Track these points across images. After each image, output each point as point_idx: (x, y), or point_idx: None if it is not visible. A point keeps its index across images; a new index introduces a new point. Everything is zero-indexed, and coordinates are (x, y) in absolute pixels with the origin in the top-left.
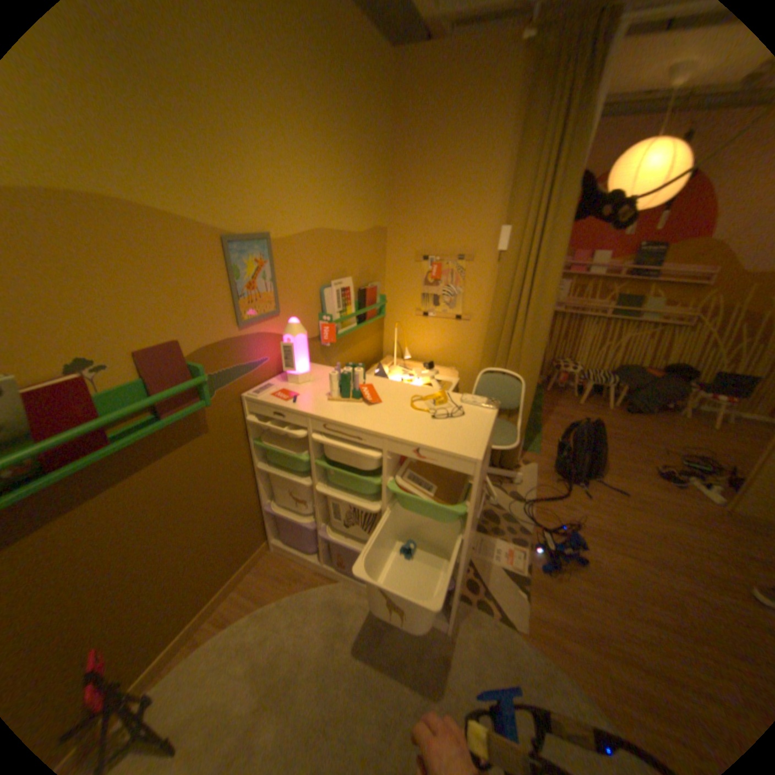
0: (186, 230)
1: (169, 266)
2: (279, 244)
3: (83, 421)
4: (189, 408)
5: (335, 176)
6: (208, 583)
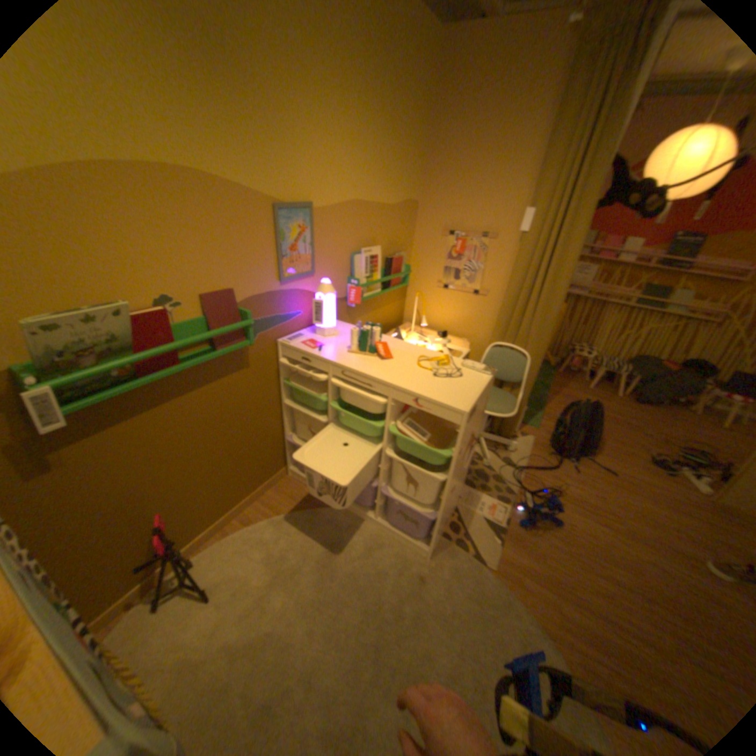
0: (246, 199)
1: (231, 228)
2: (319, 213)
3: (163, 344)
4: (235, 346)
5: (373, 153)
6: (238, 490)
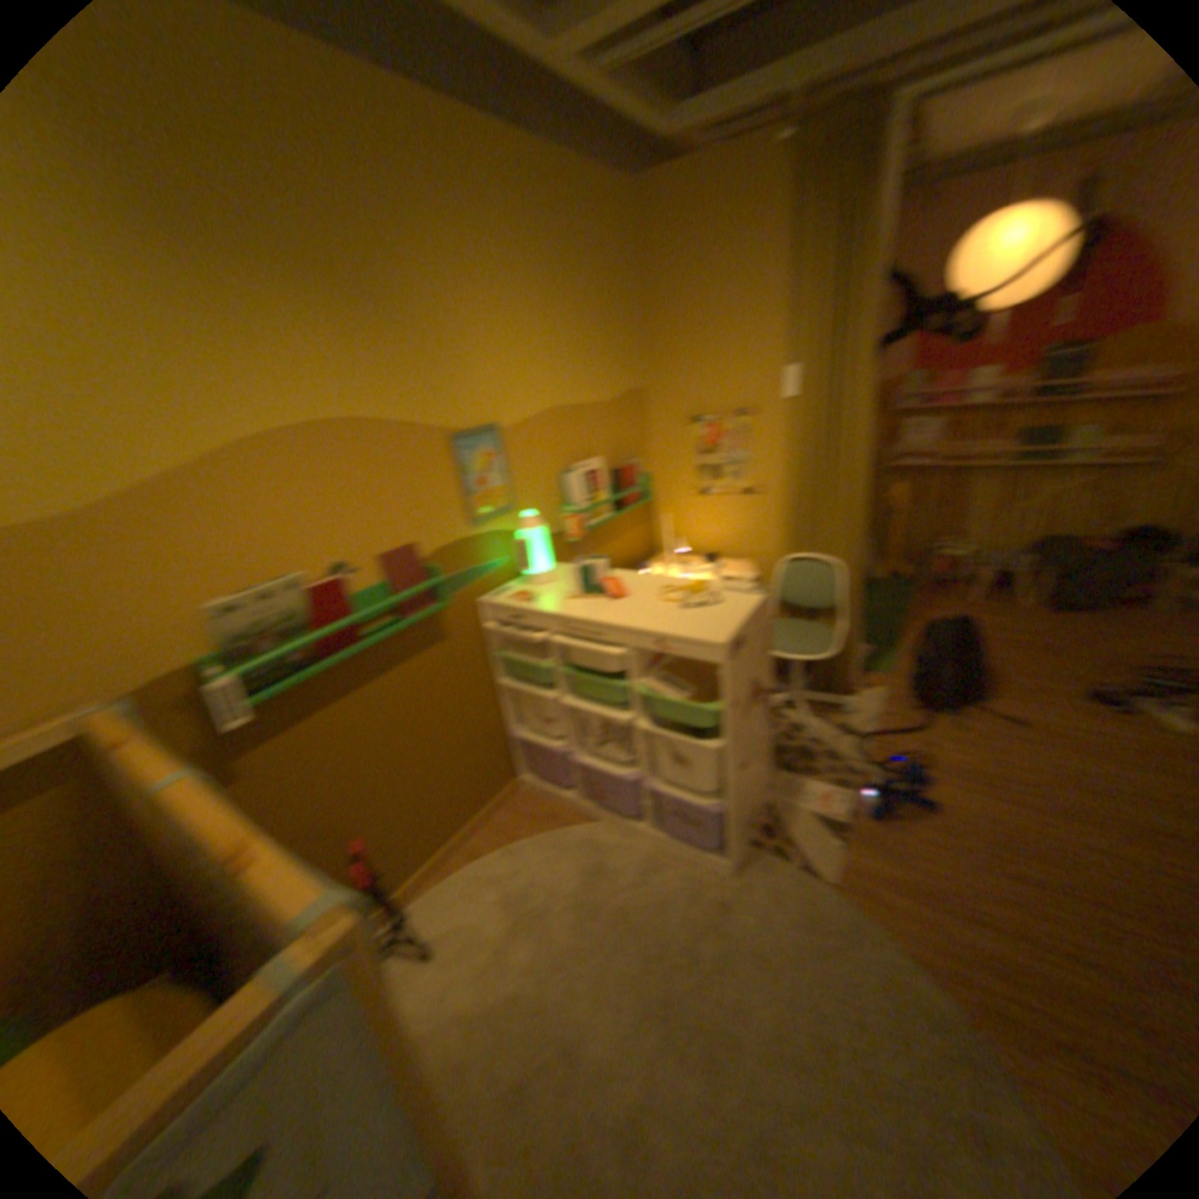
0: (411, 437)
1: (398, 473)
2: (503, 434)
3: (336, 620)
4: (422, 614)
5: (563, 346)
6: (451, 813)
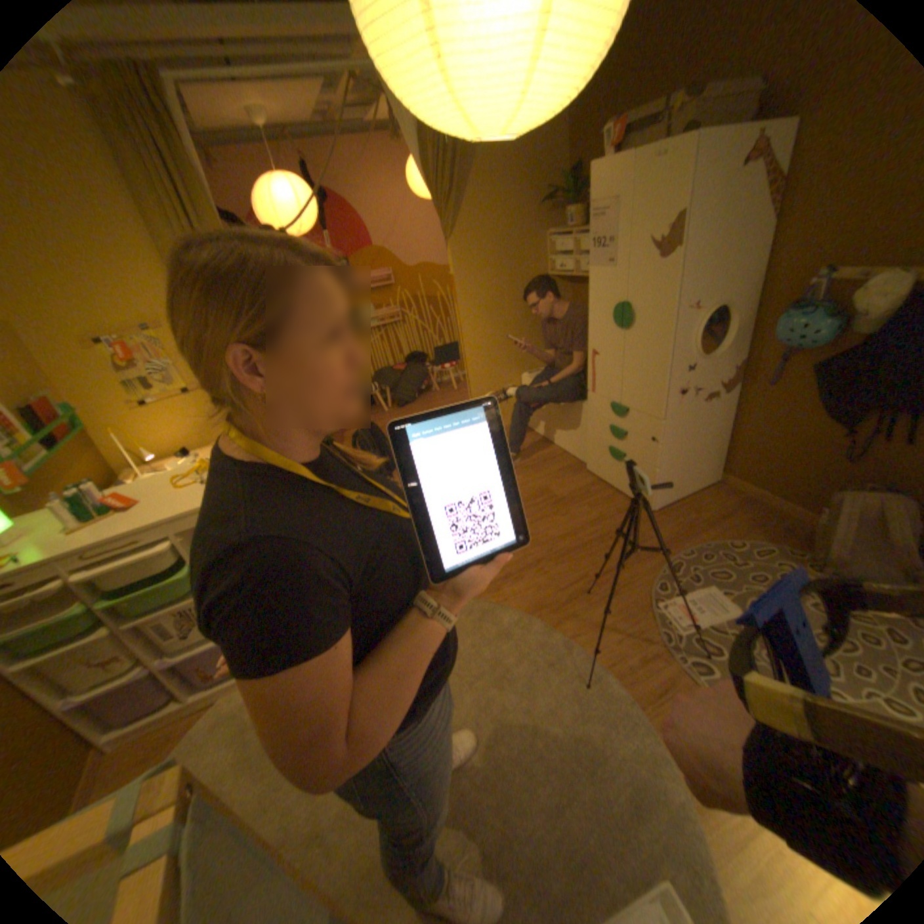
0: None
1: None
2: None
3: None
4: None
5: None
6: None
